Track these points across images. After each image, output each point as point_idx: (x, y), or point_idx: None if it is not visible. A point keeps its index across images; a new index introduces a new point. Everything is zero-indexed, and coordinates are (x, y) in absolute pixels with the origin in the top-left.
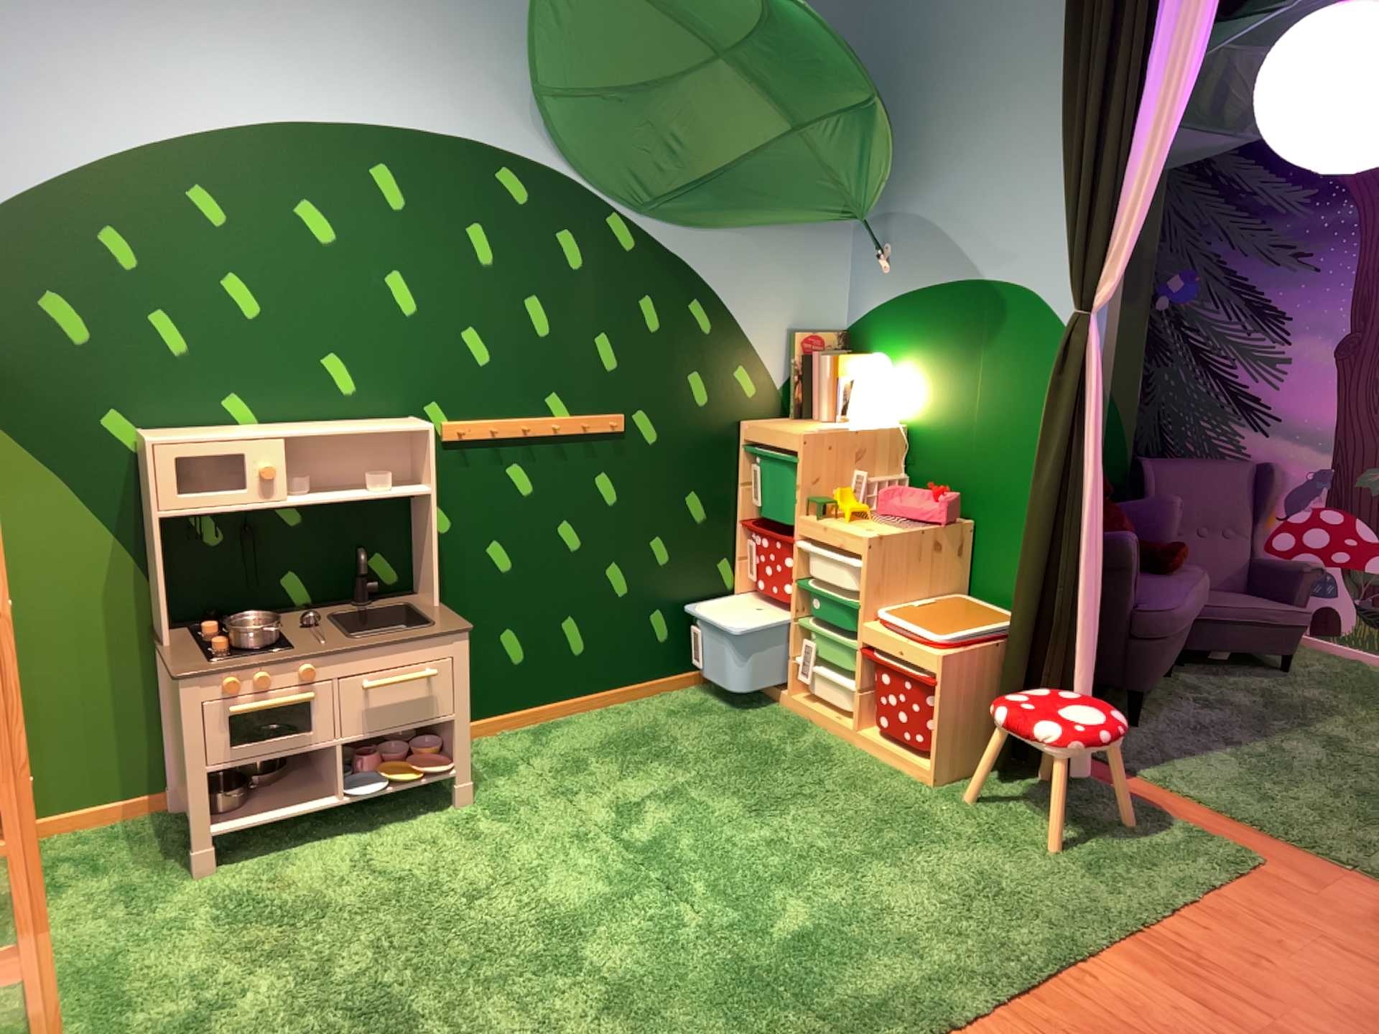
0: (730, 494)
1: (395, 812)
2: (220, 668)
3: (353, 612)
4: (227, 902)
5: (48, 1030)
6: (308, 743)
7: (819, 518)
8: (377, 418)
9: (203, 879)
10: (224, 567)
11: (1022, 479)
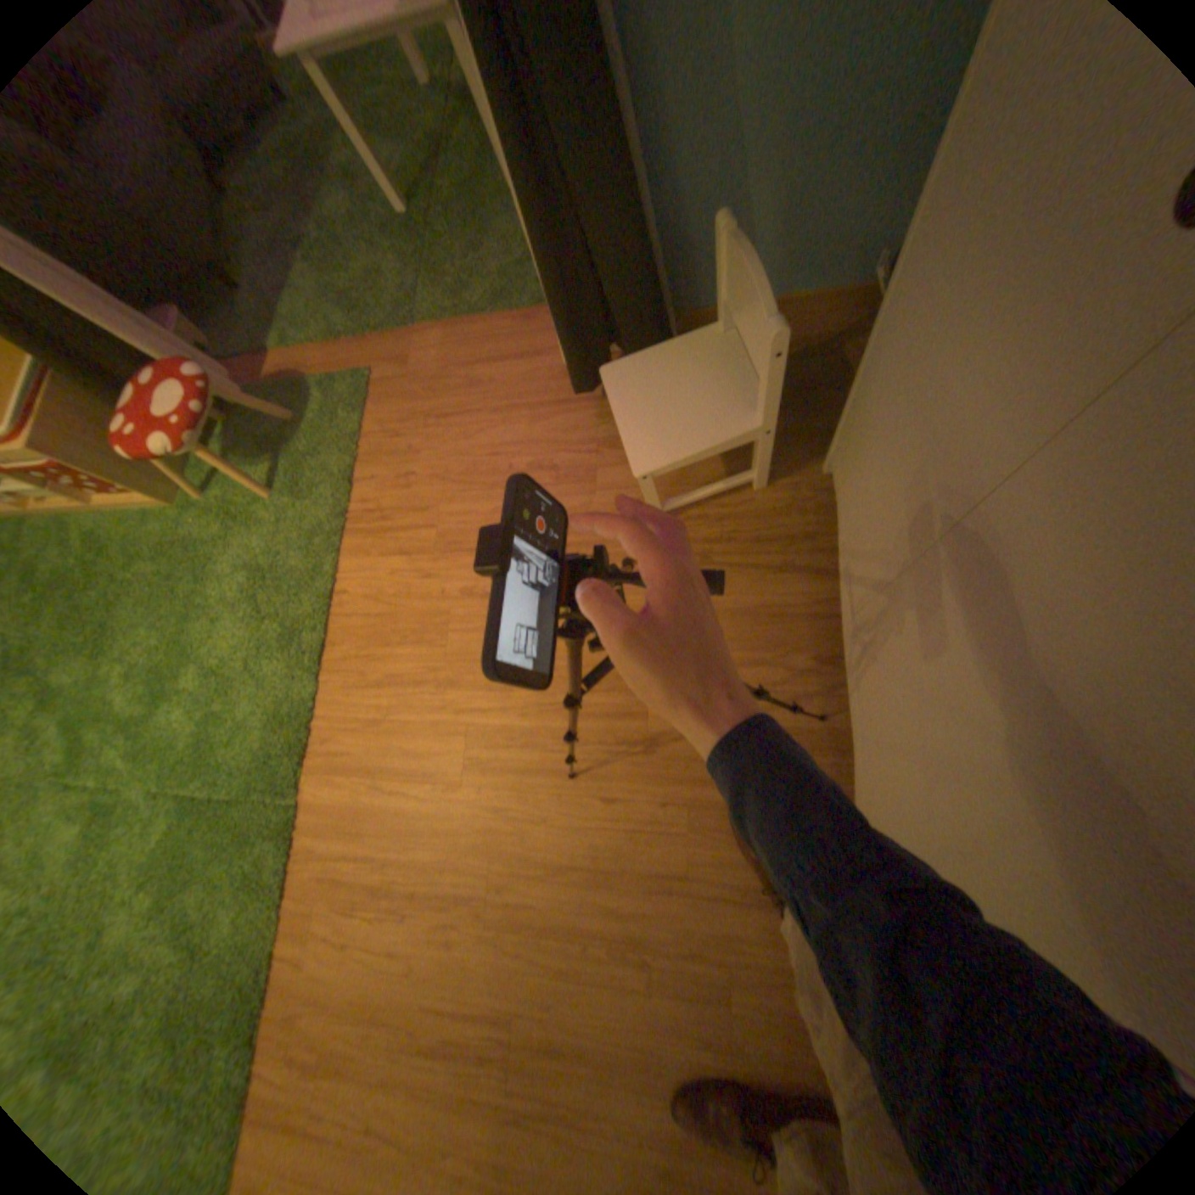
0: None
1: None
2: None
3: None
4: None
5: None
6: None
7: None
8: None
9: None
10: None
11: None
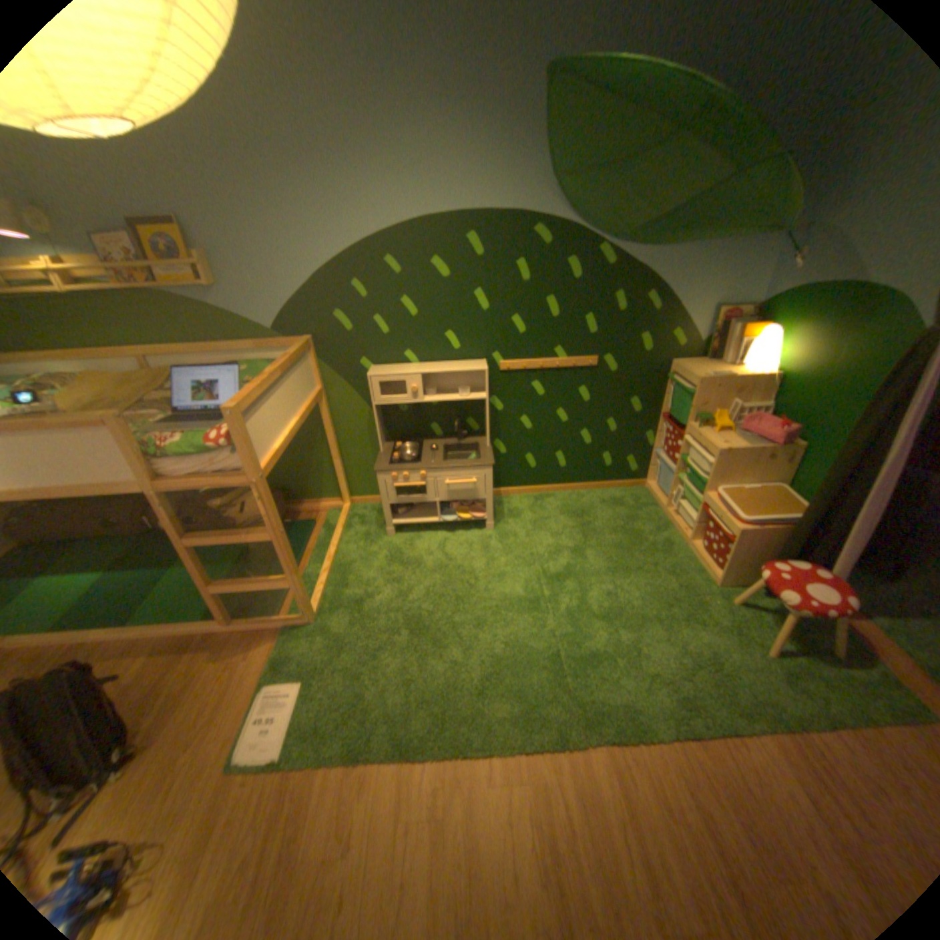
0: (657, 400)
1: (463, 526)
2: (390, 470)
3: (454, 445)
4: (392, 551)
5: (319, 590)
6: (425, 500)
7: (698, 427)
8: (468, 361)
9: (389, 538)
10: (408, 421)
11: (849, 429)
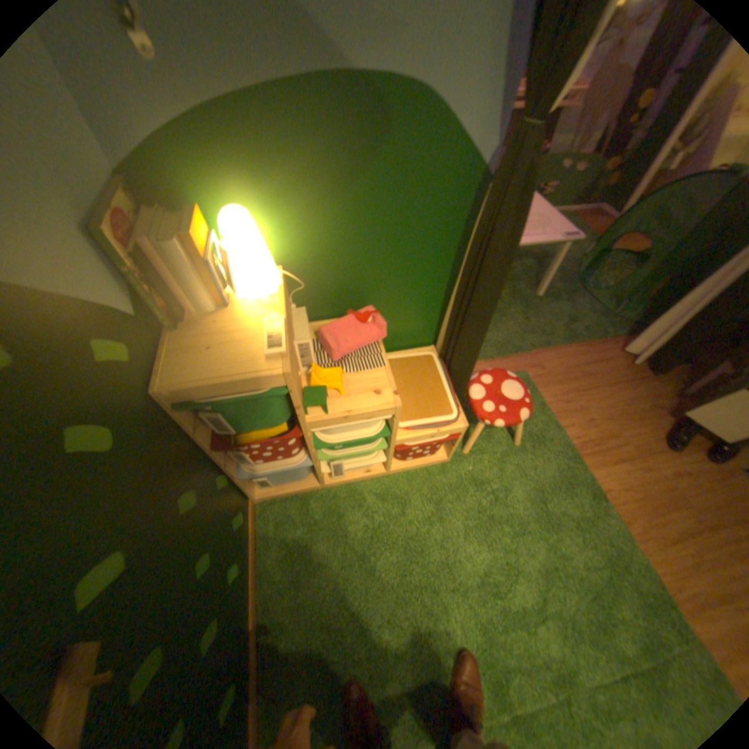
0: (189, 449)
1: None
2: None
3: None
4: None
5: None
6: None
7: (323, 410)
8: None
9: None
10: None
11: (411, 274)
